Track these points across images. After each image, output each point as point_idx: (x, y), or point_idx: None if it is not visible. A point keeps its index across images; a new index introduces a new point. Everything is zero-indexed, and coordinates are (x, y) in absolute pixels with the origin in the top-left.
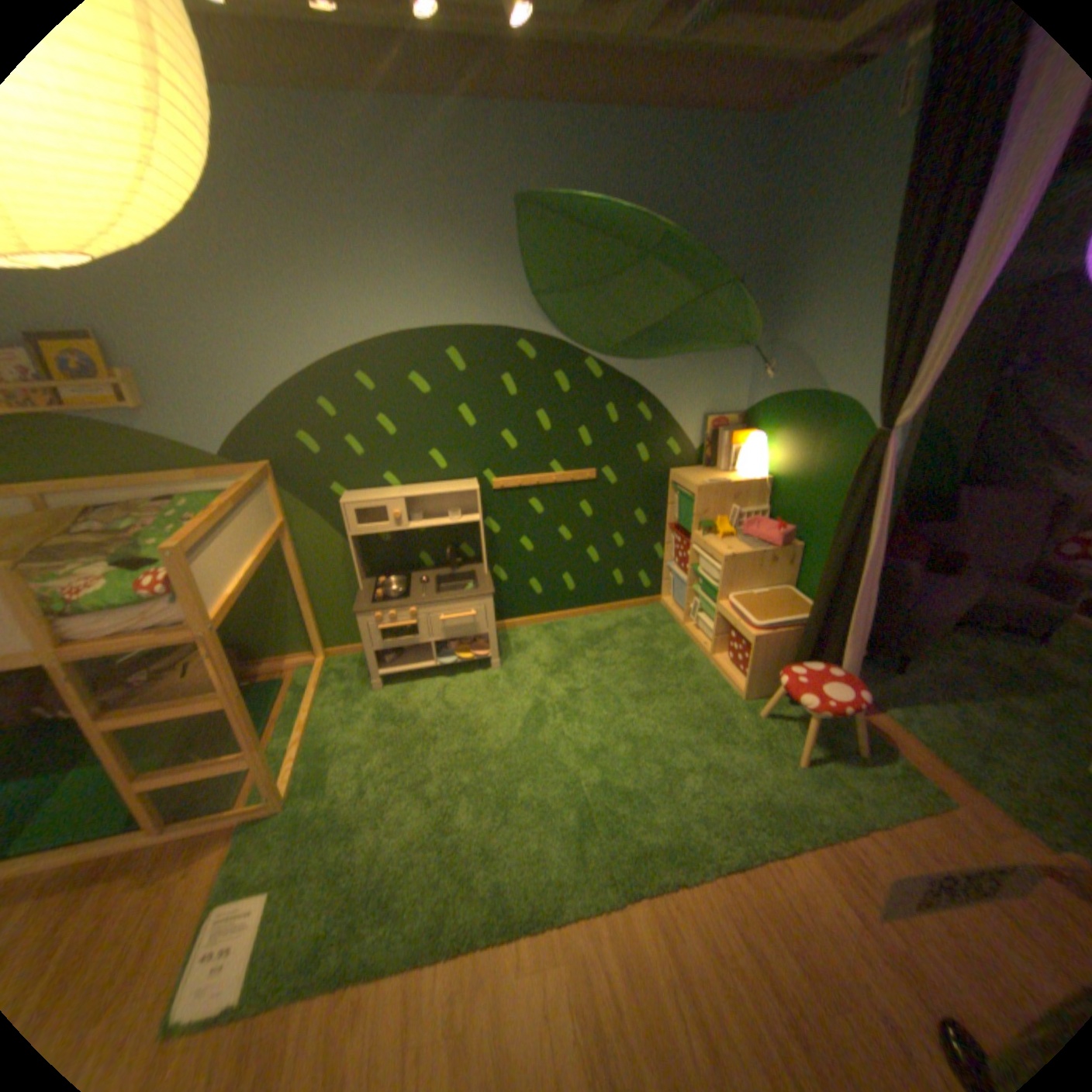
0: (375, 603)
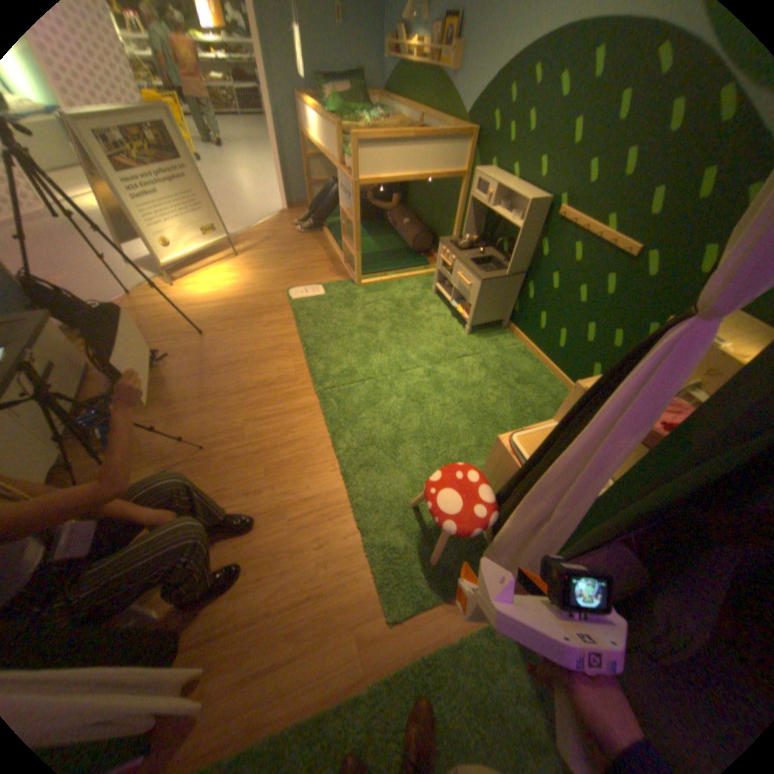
0: (451, 244)
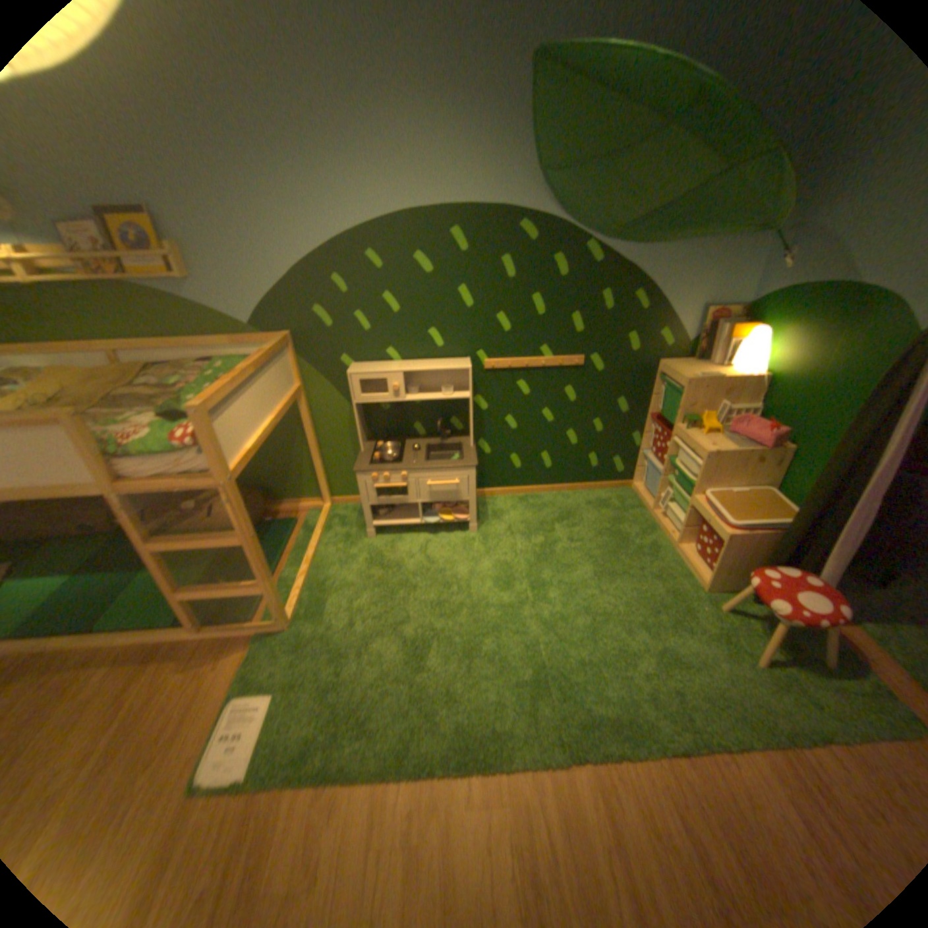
0: (373, 464)
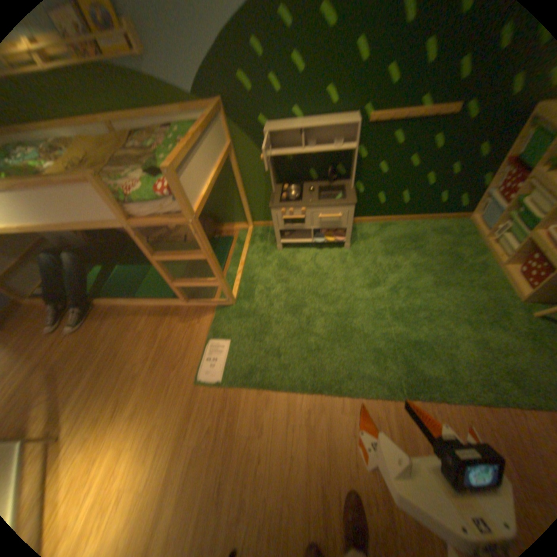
0: (282, 201)
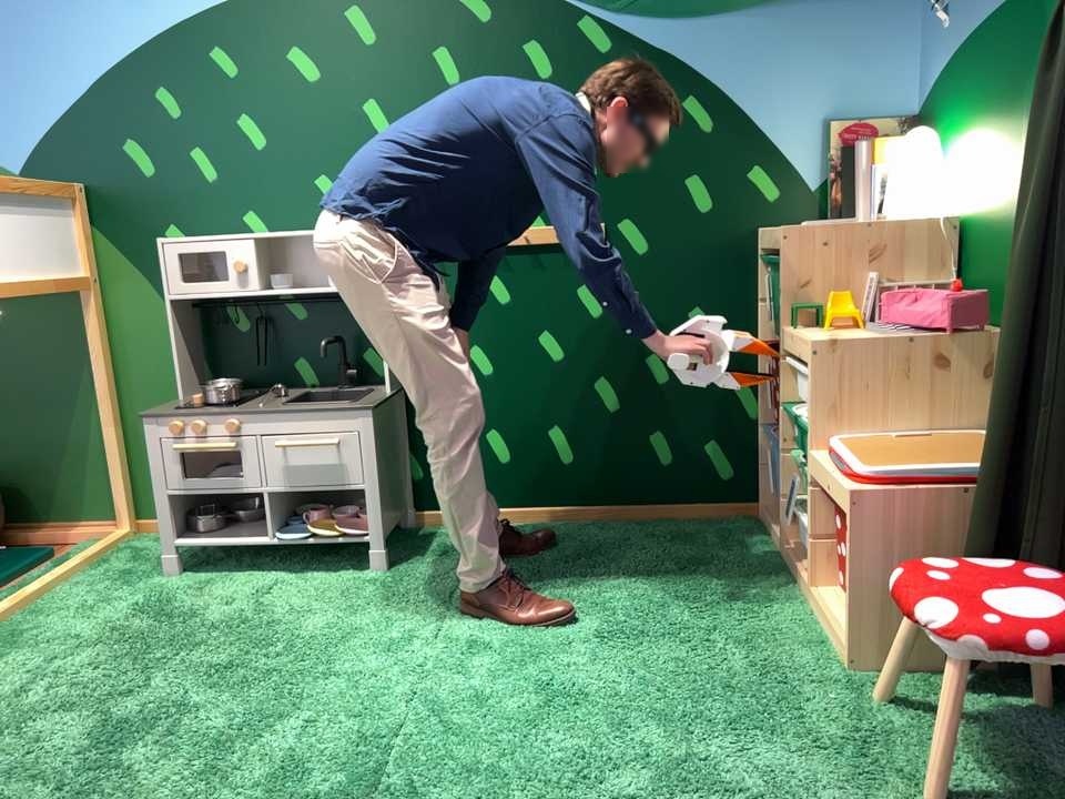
0: (185, 409)
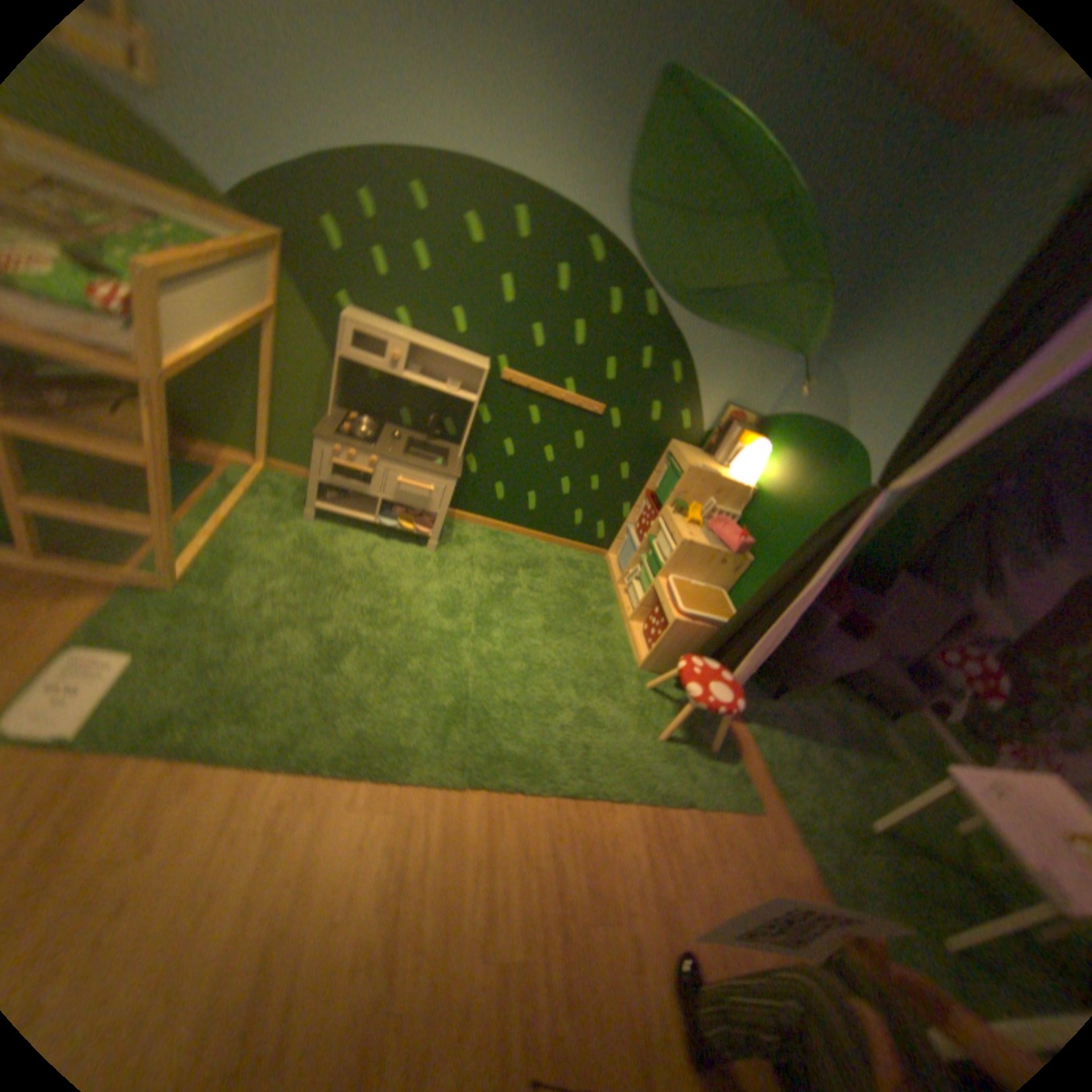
0: (338, 438)
